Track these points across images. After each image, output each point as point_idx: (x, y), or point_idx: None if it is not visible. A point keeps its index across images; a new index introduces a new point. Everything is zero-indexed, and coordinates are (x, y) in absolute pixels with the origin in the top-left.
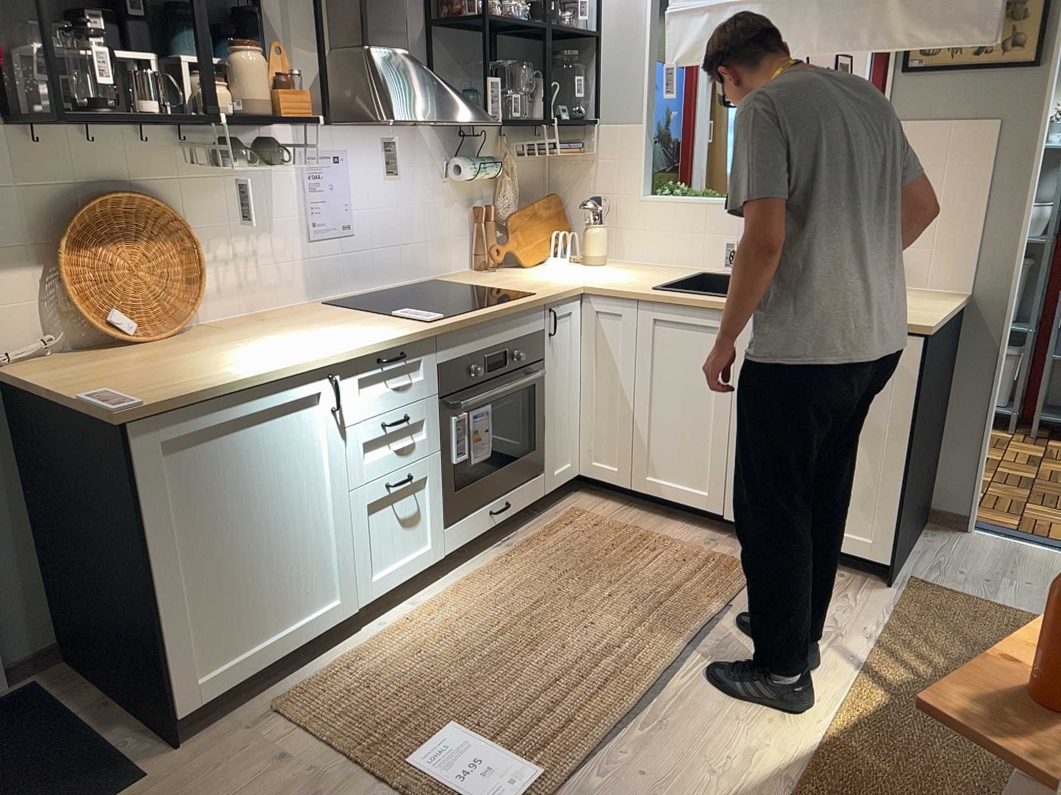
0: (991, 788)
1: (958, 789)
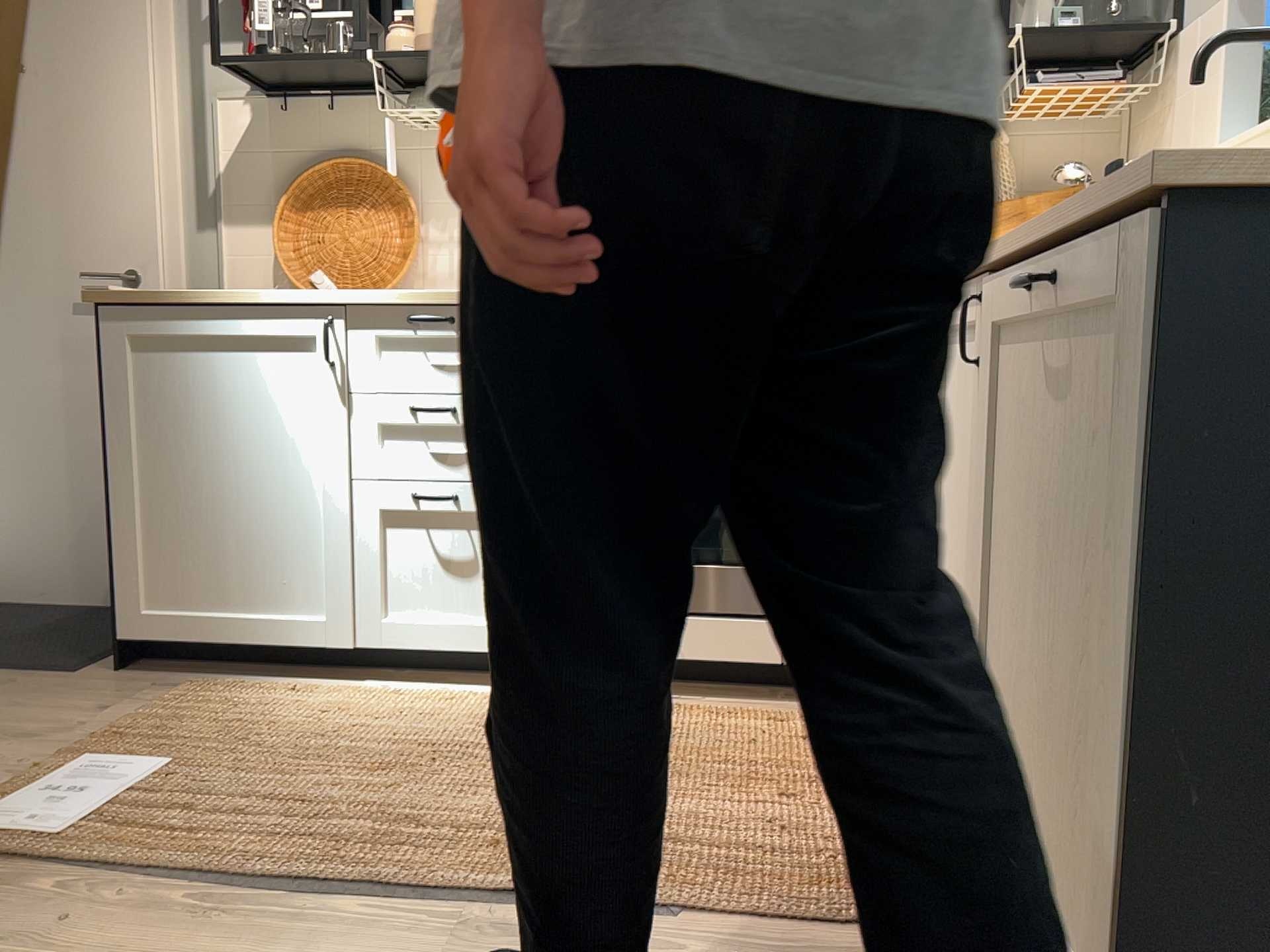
0: None
1: None
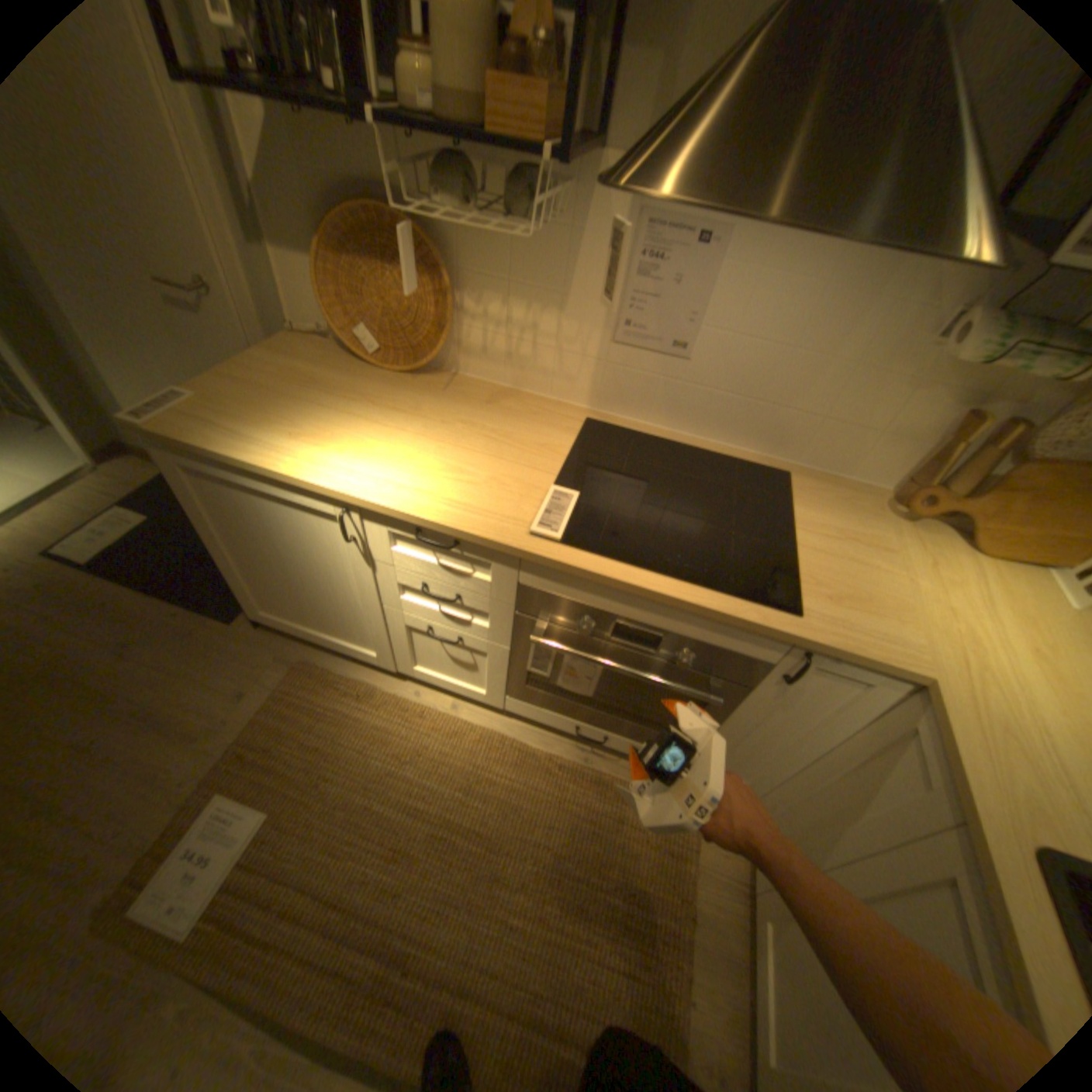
0: None
1: None
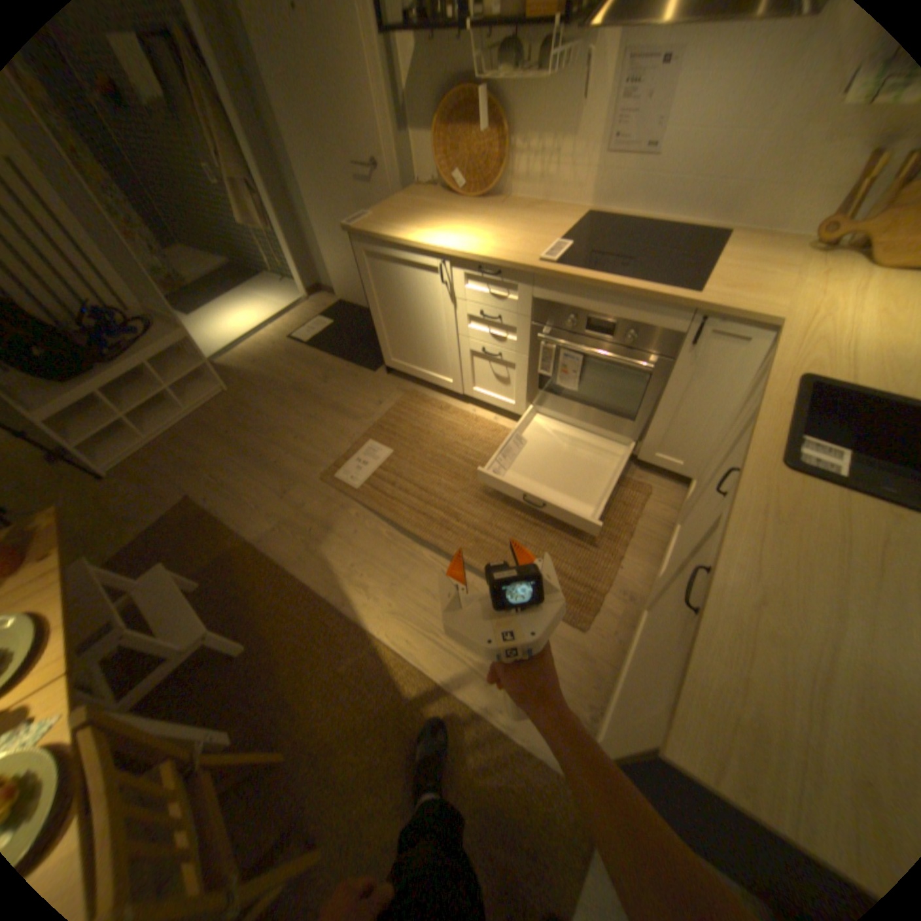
0: (315, 739)
1: (318, 713)
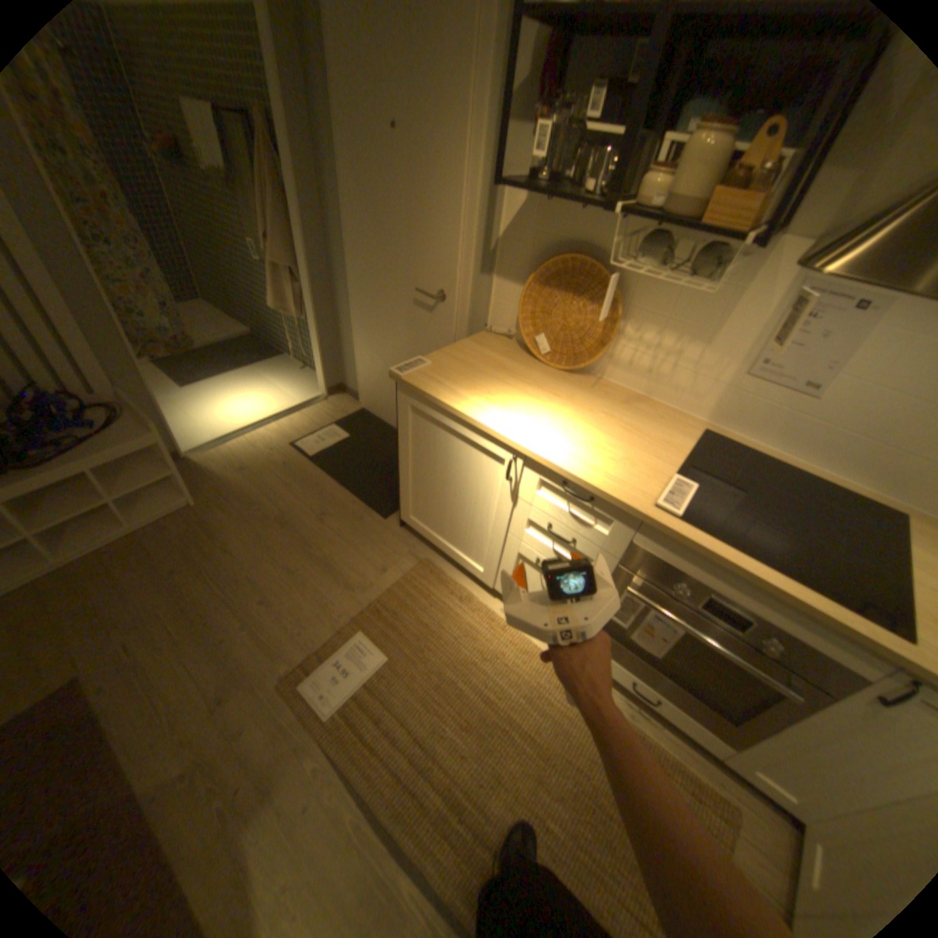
0: None
1: None
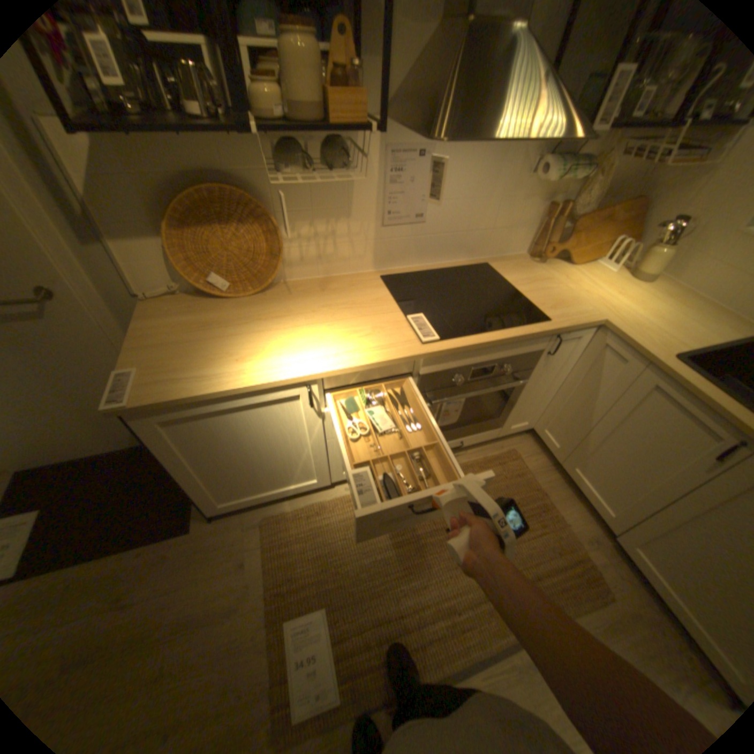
0: None
1: None
